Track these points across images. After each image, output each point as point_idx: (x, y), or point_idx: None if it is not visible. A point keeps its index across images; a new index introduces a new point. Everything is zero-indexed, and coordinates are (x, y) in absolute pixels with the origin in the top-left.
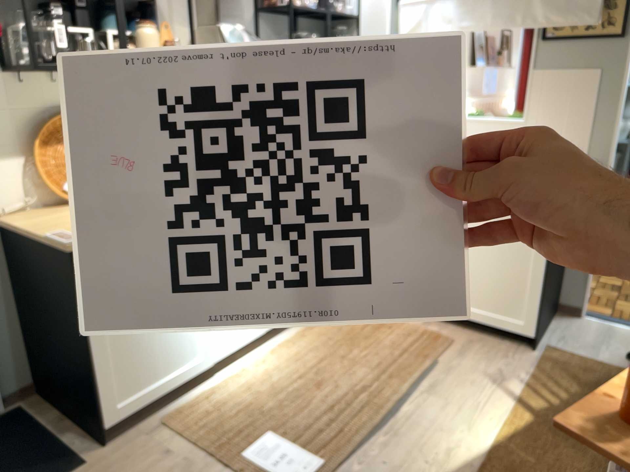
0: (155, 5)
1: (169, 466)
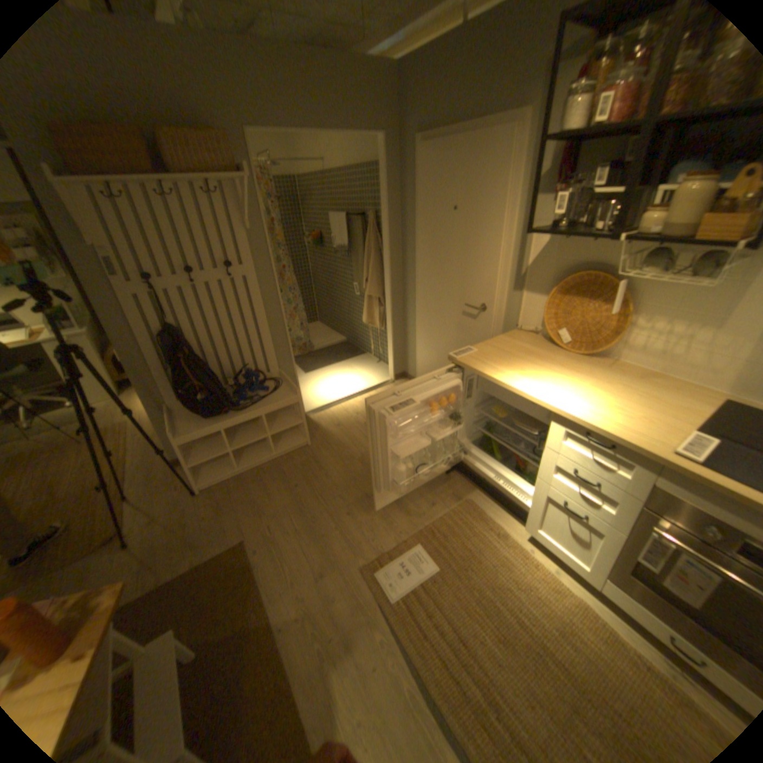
0: None
1: (422, 505)
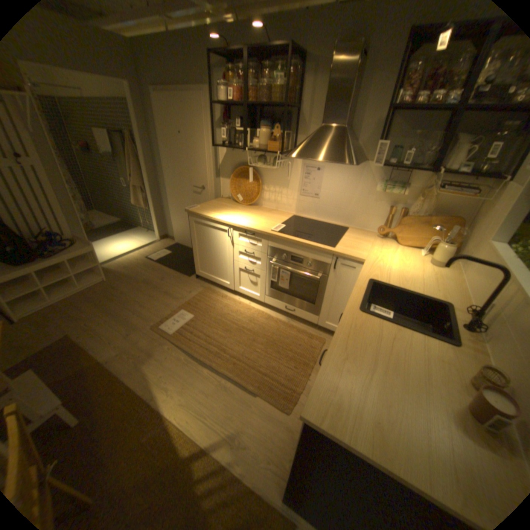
0: (298, 113)
1: (183, 294)
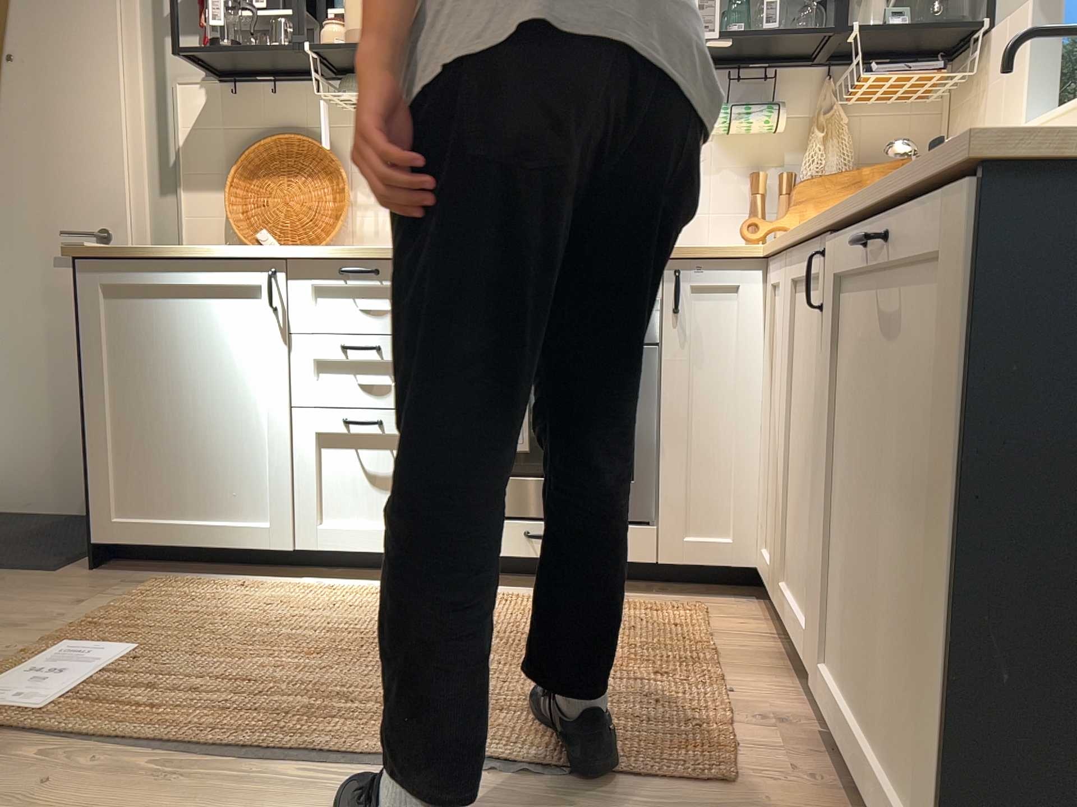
0: None
1: (47, 612)
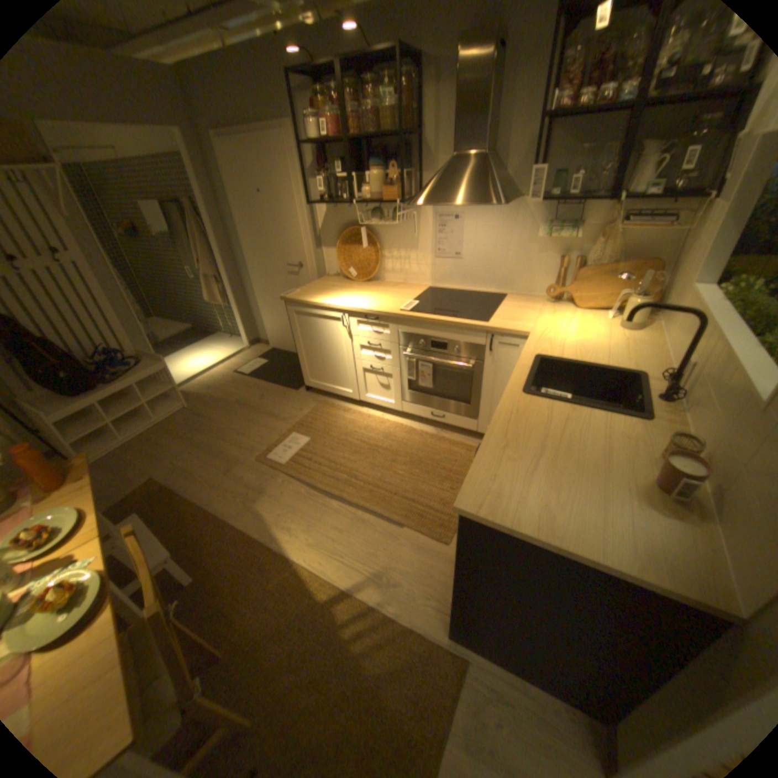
0: (419, 141)
1: (292, 413)
